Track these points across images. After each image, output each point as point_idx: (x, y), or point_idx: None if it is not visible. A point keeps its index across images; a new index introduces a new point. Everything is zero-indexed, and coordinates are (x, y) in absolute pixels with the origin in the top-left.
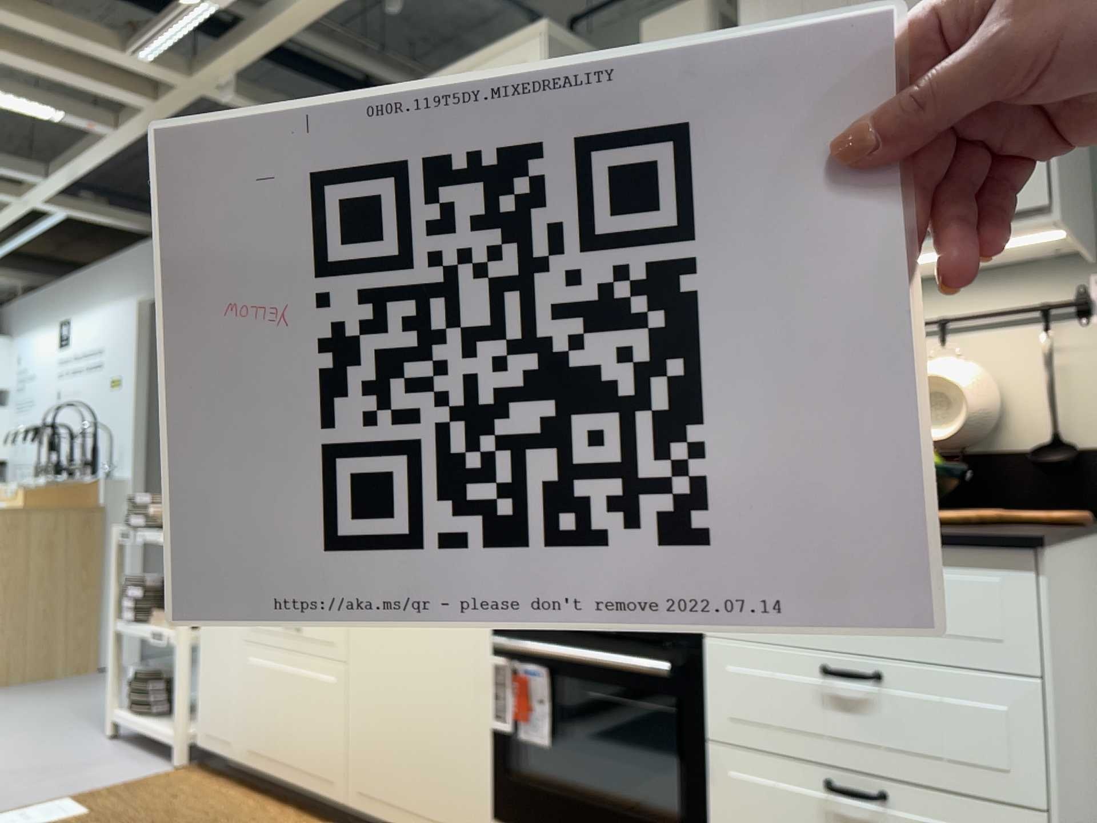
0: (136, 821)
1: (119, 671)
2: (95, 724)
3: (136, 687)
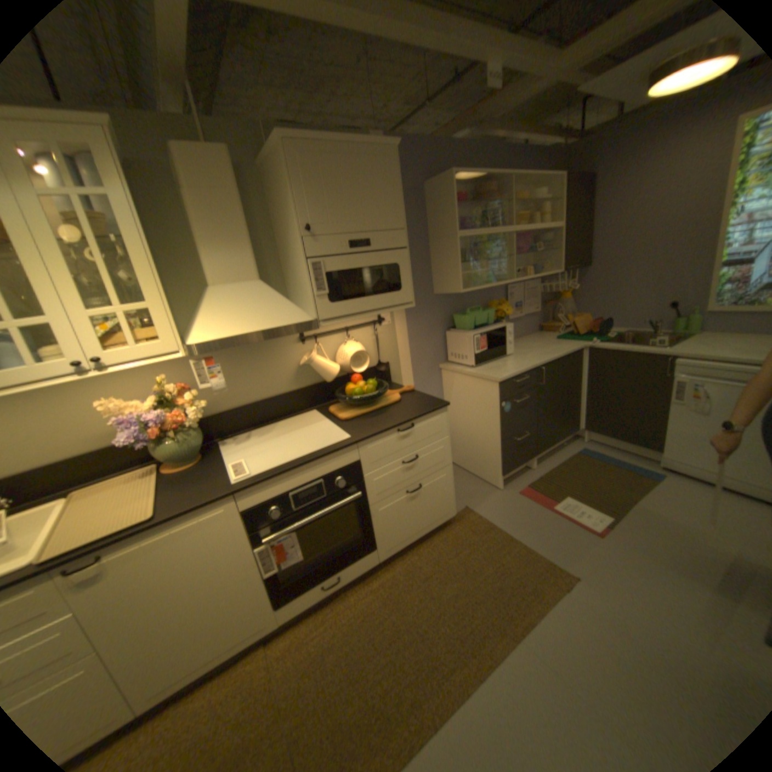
0: None
1: None
2: None
3: None
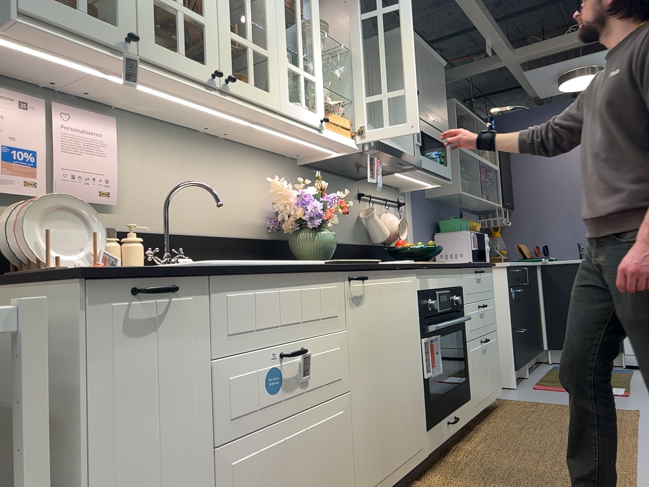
0: None
1: None
2: None
3: None
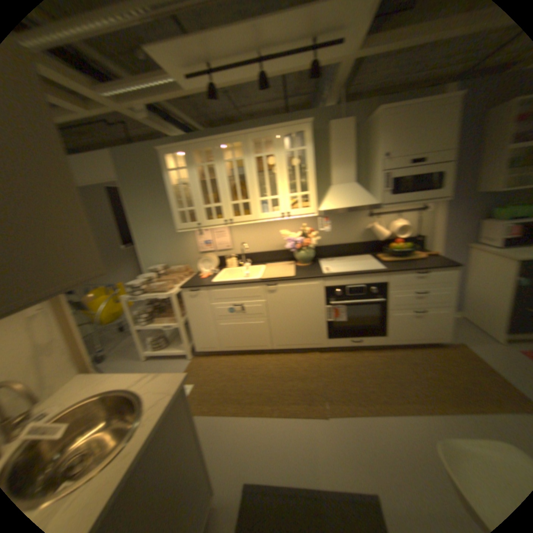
0: (211, 379)
1: (138, 341)
2: (124, 360)
3: (150, 344)
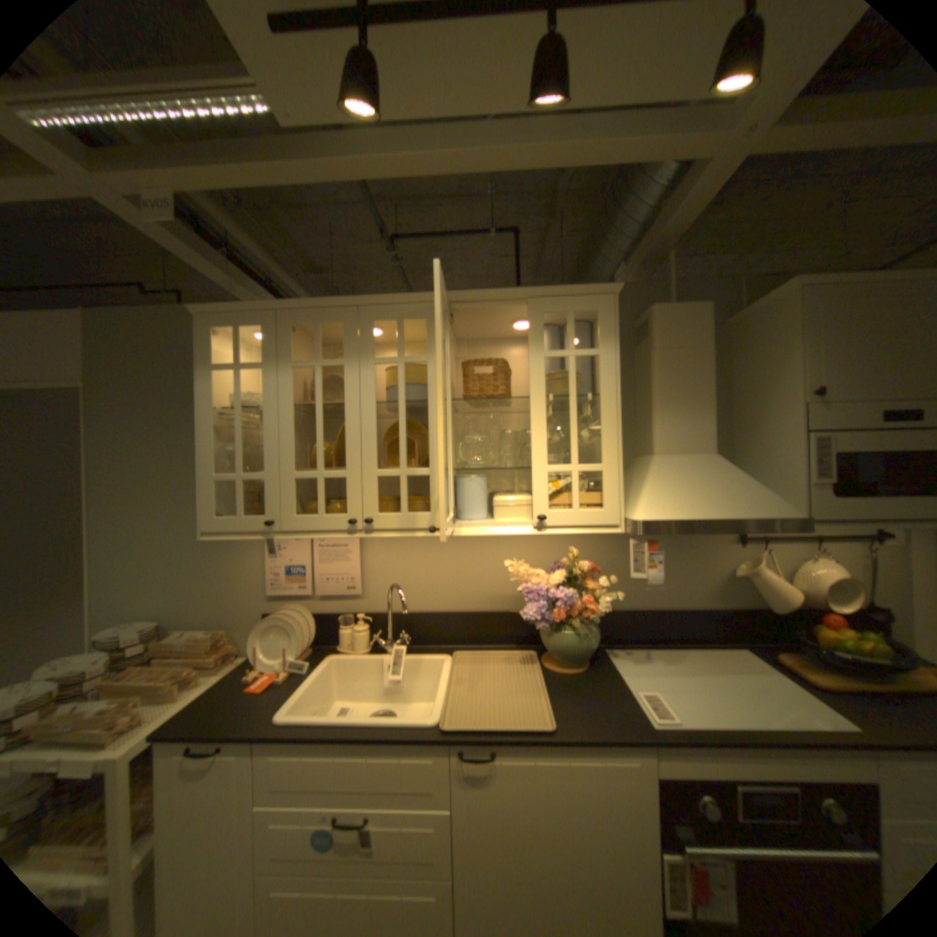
0: None
1: None
2: None
3: None
